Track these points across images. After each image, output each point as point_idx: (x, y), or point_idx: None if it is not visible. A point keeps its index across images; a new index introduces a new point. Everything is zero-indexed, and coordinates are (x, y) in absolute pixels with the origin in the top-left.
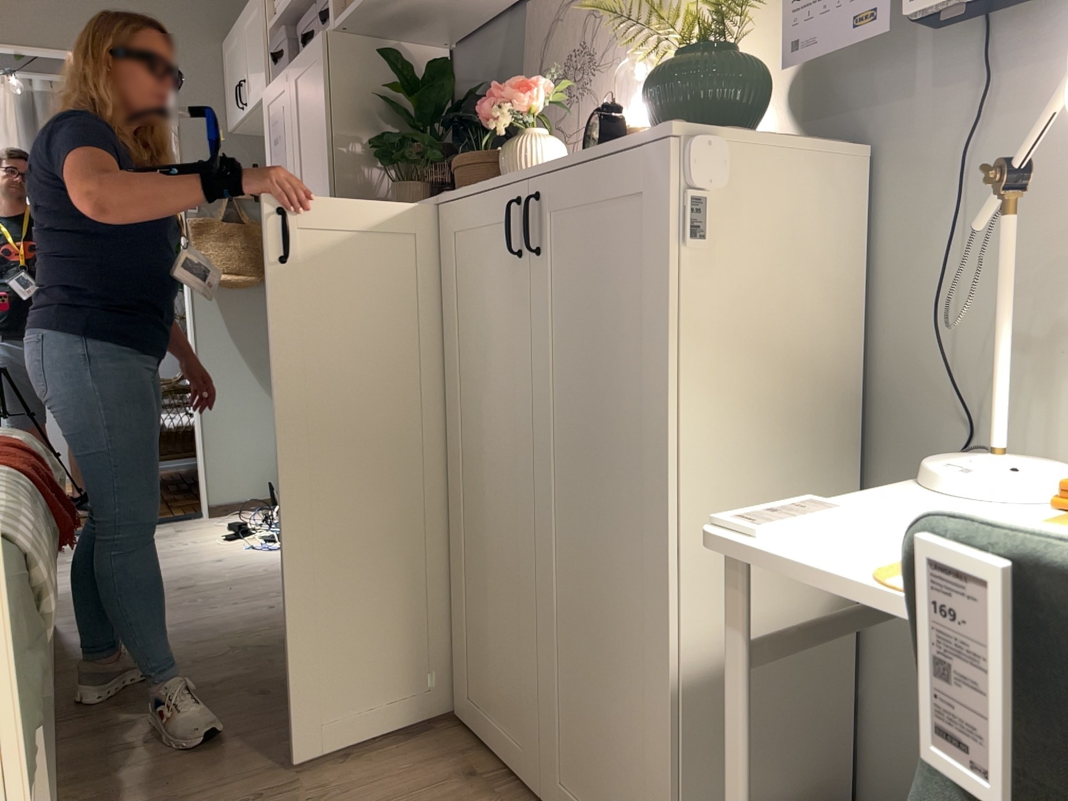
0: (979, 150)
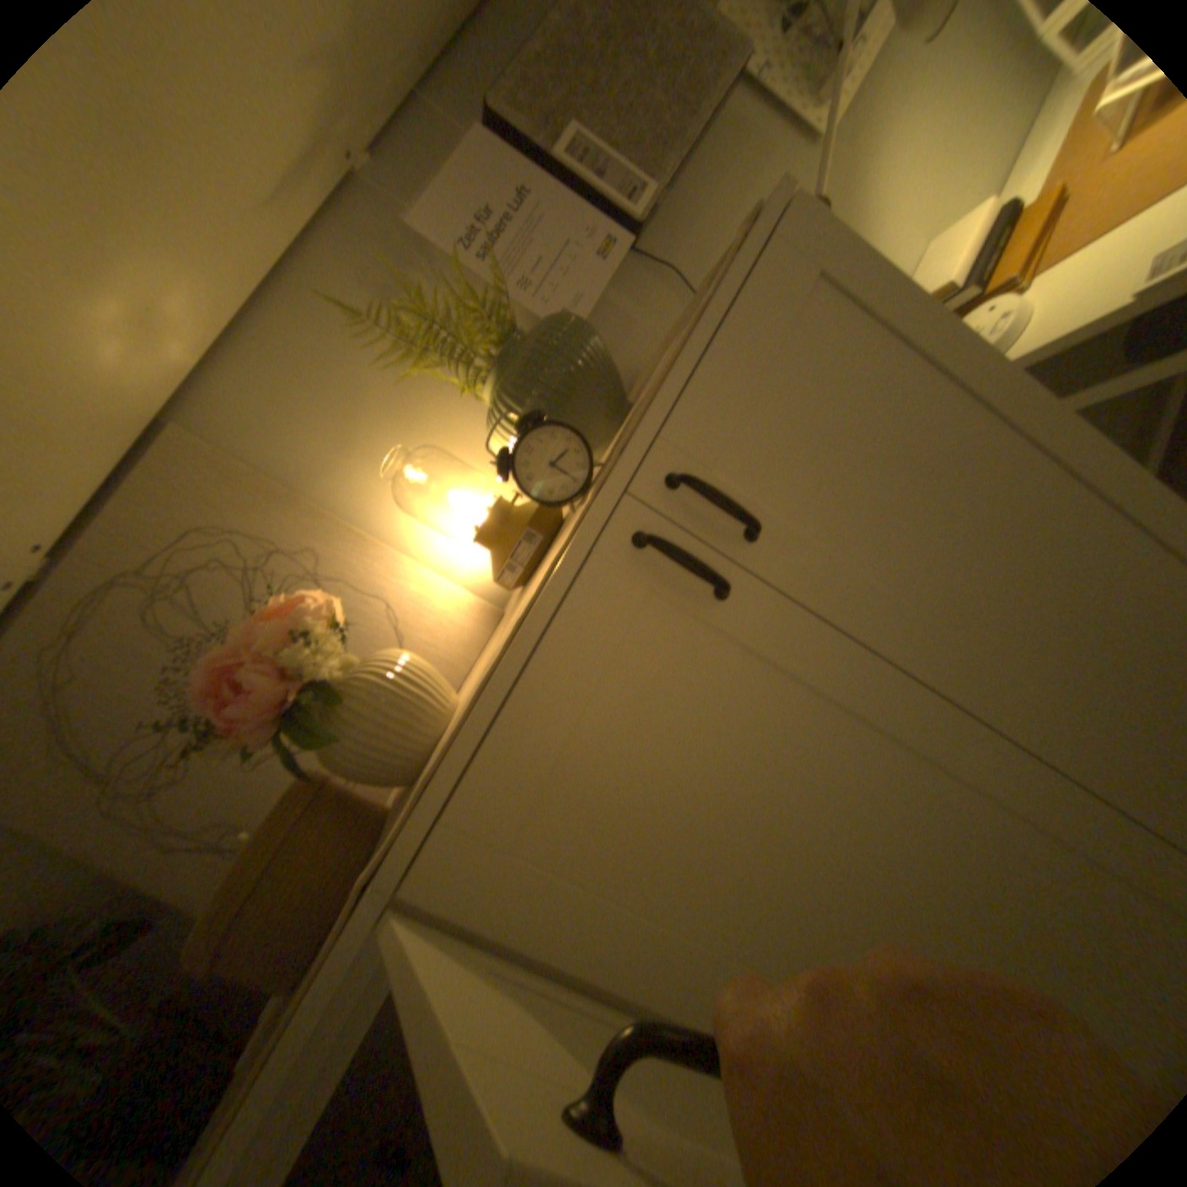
0: None
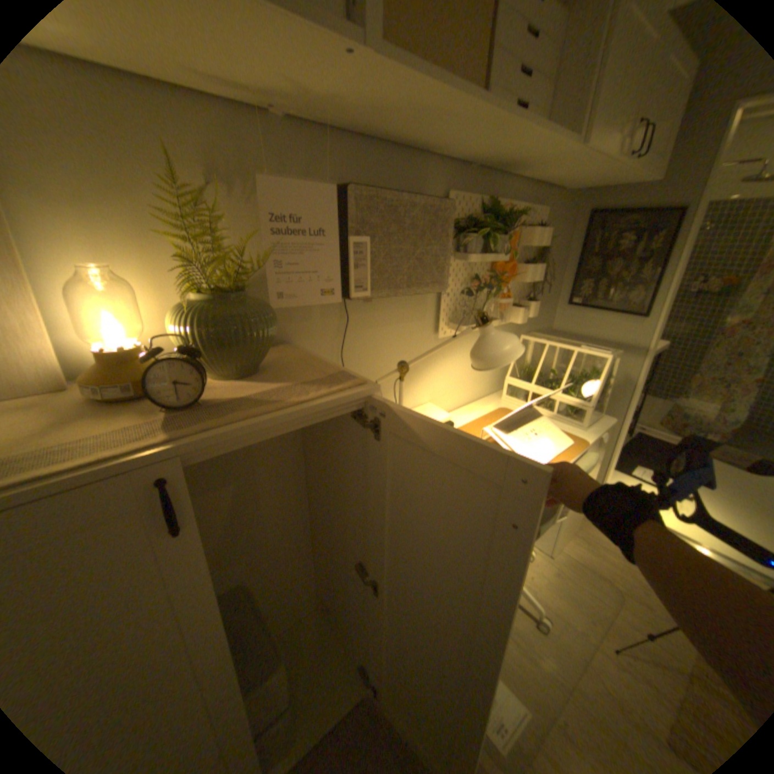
0: (344, 345)
